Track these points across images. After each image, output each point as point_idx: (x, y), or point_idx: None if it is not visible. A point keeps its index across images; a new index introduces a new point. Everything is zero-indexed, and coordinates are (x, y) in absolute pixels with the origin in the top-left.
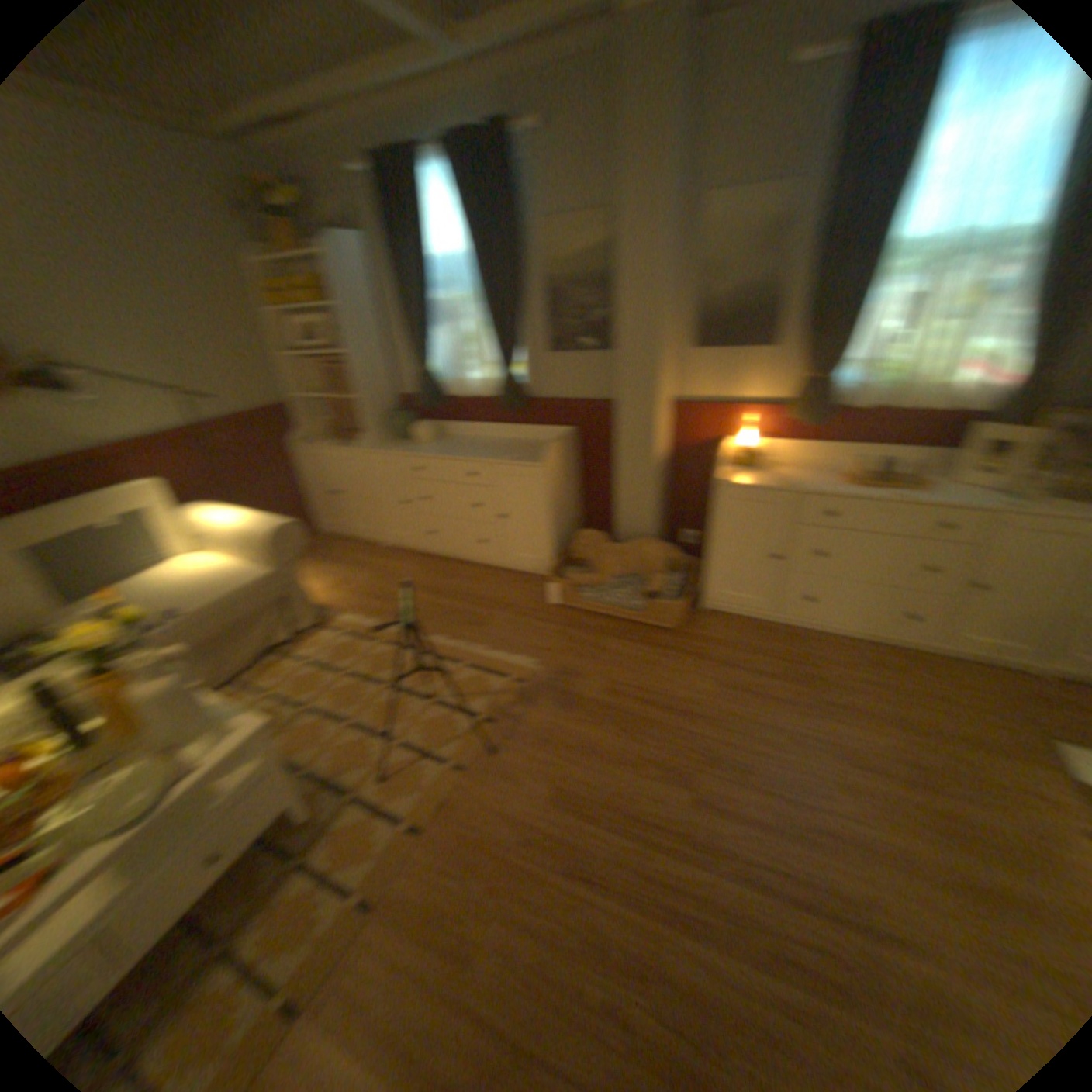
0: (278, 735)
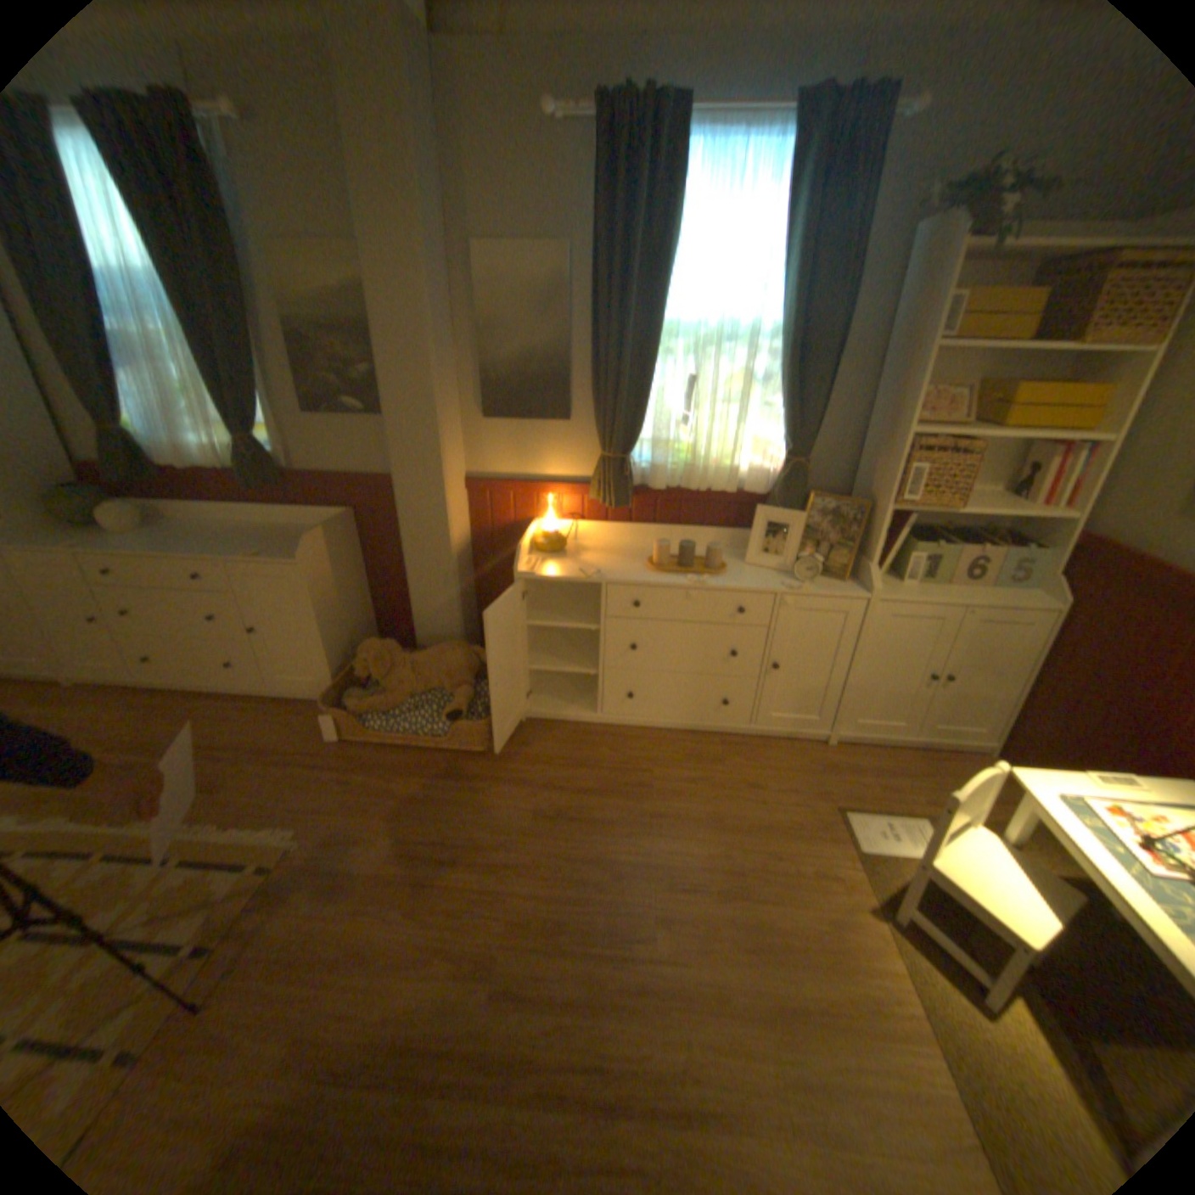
0: None
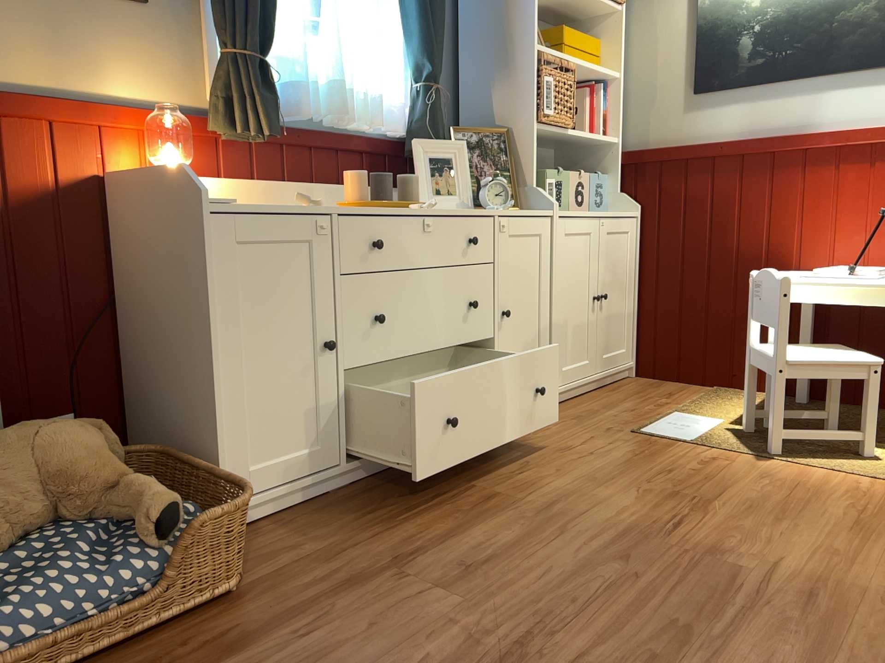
0: None
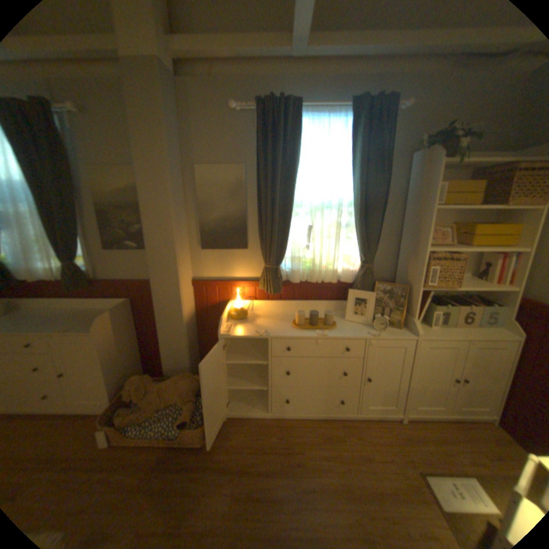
0: None
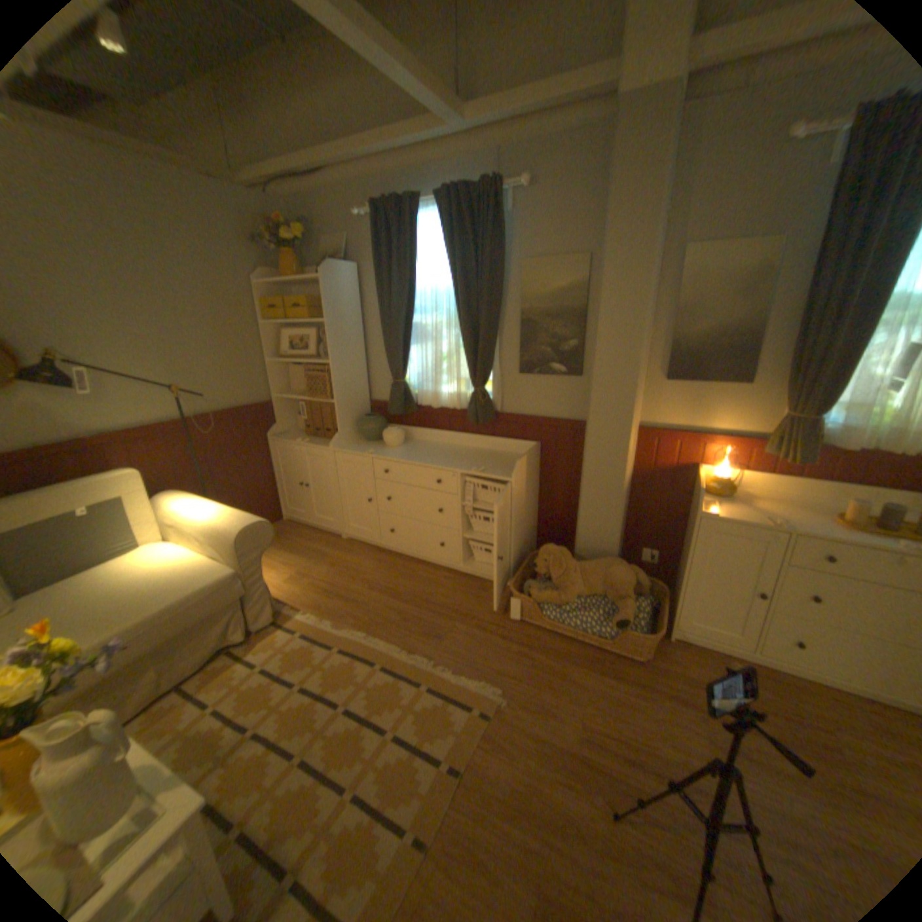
0: (223, 767)
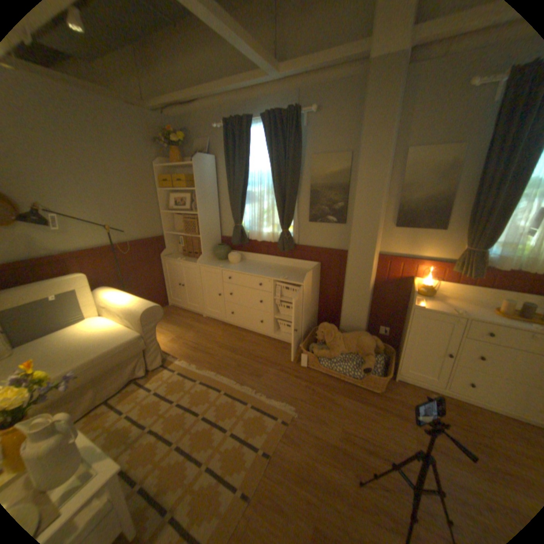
0: (131, 449)
